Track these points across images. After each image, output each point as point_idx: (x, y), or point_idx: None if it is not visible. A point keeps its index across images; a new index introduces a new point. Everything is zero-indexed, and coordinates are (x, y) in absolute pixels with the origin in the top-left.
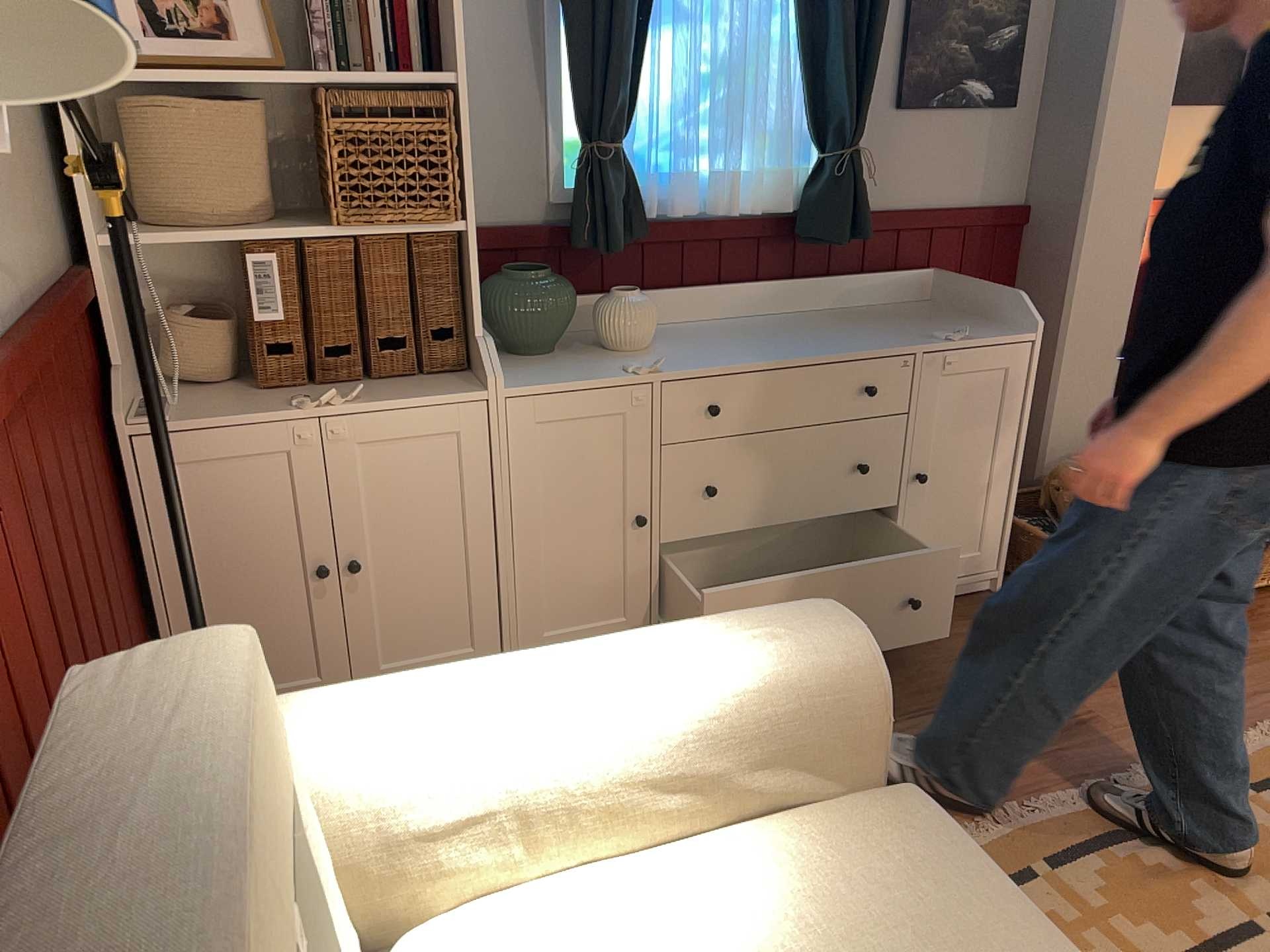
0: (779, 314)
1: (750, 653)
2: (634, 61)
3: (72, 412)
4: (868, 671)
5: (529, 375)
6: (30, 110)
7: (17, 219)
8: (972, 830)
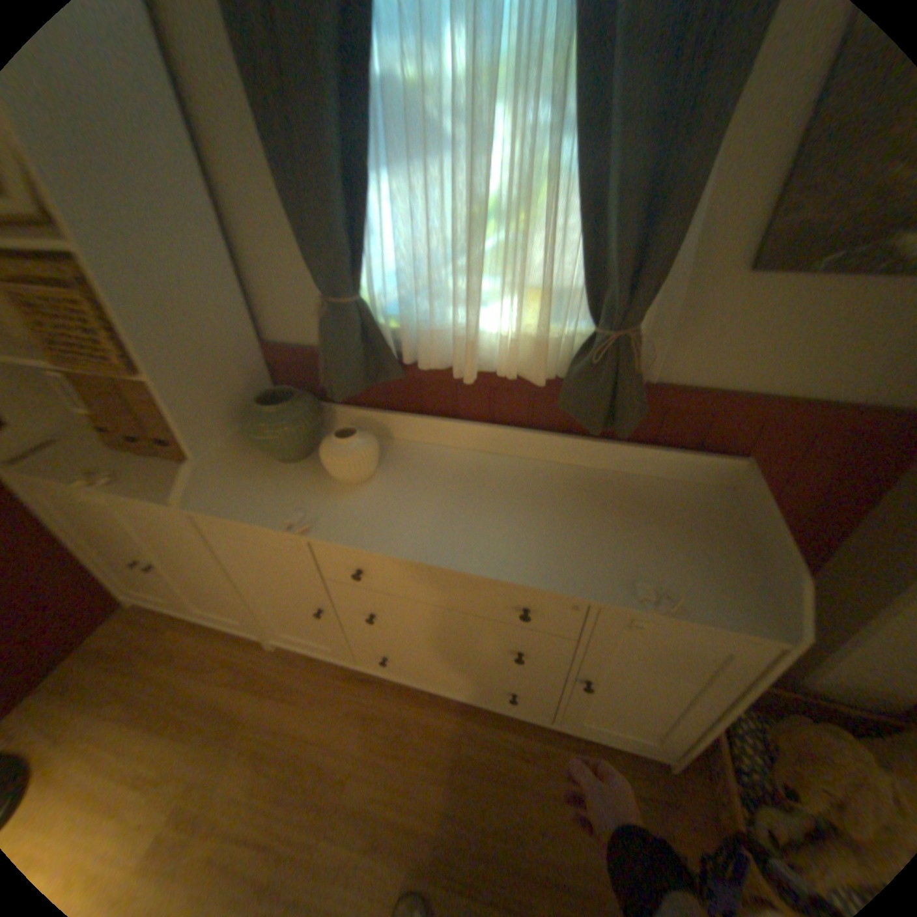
0: (542, 461)
1: None
2: (353, 207)
3: None
4: None
5: (237, 491)
6: None
7: None
8: None
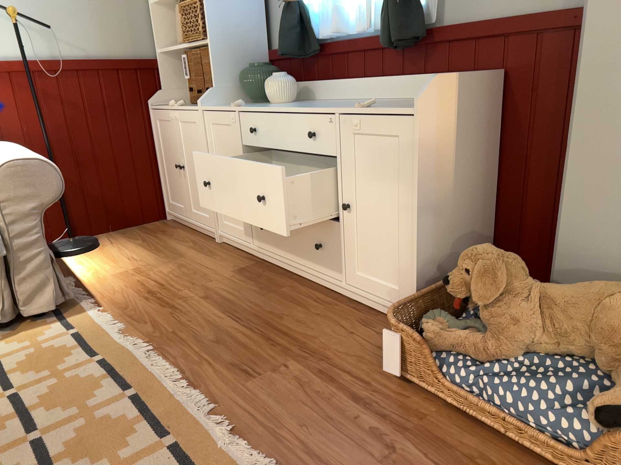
0: (383, 99)
1: (6, 157)
2: None
3: (113, 92)
4: (1, 172)
5: (224, 106)
6: (141, 13)
7: (103, 39)
8: (132, 340)
